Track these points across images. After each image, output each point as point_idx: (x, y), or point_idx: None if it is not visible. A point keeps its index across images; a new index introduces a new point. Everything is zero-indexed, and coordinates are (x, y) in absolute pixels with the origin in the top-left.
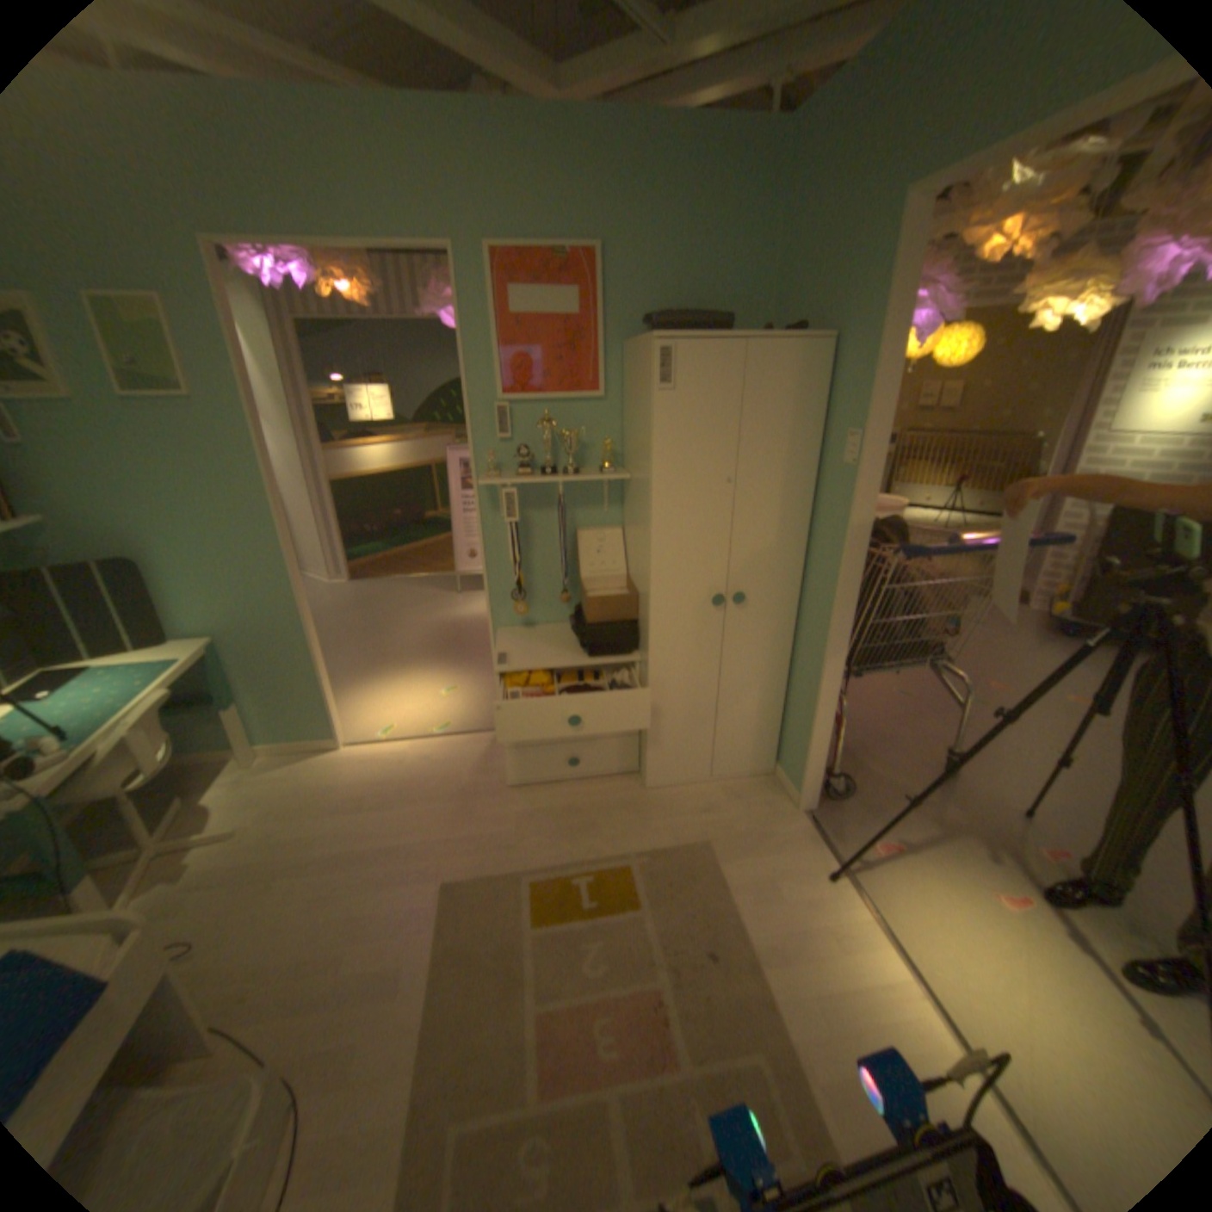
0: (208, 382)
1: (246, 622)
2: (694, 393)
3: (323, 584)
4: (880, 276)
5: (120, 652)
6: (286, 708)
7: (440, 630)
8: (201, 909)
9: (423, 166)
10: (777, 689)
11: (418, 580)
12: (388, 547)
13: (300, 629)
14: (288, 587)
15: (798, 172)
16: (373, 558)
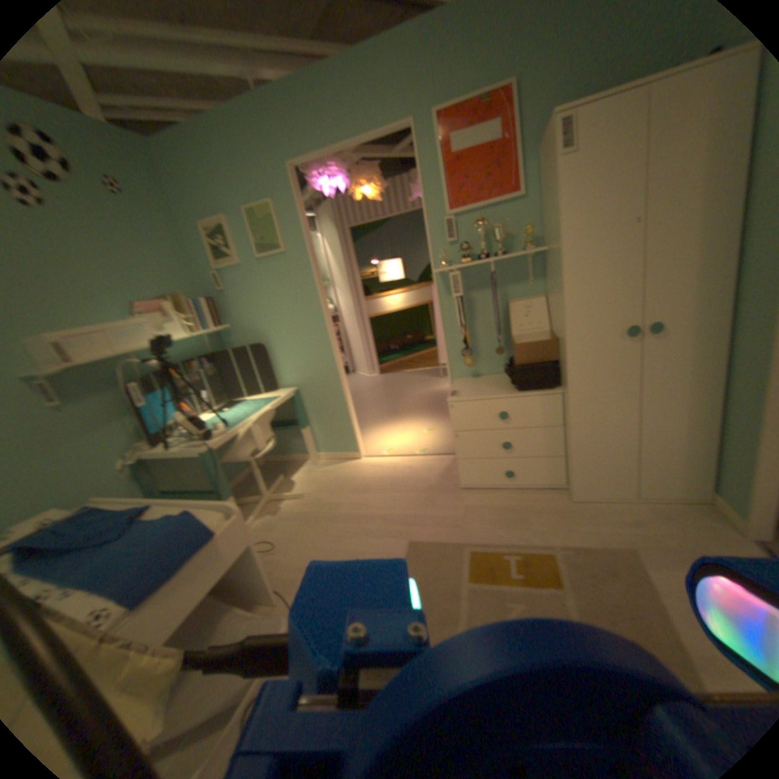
0: (293, 242)
1: (314, 378)
2: (596, 149)
3: (366, 377)
4: None
5: (260, 394)
6: (334, 431)
7: (427, 398)
8: (283, 530)
9: (394, 76)
10: (710, 418)
11: (418, 372)
12: (403, 356)
13: (339, 382)
14: (332, 356)
15: None
16: (394, 362)
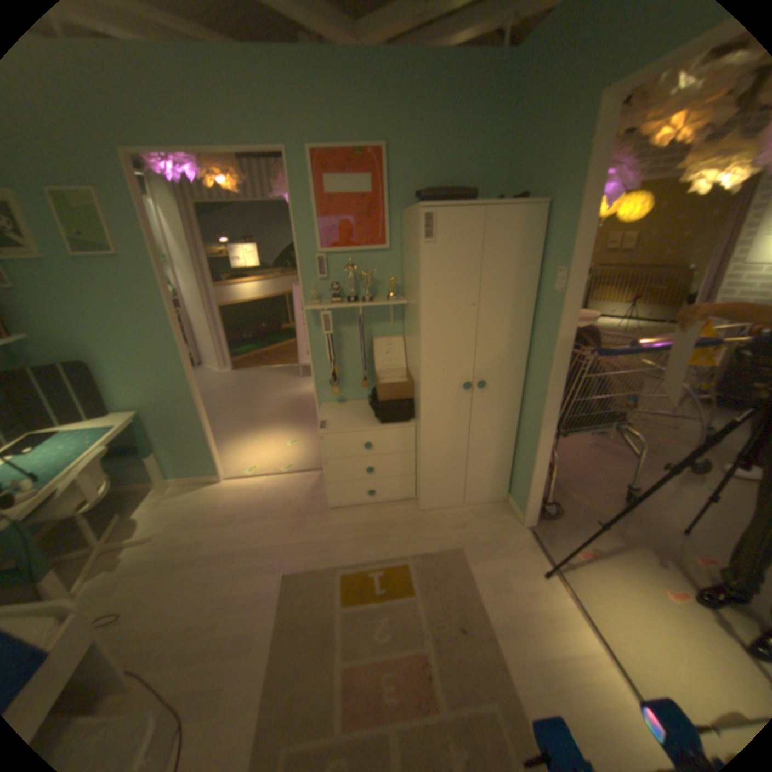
0: (129, 244)
1: (160, 400)
2: (450, 243)
3: (217, 371)
4: (582, 157)
5: (80, 420)
6: (187, 455)
7: (289, 402)
8: (129, 588)
9: (265, 94)
10: (509, 444)
11: (276, 369)
12: (258, 347)
13: (194, 404)
14: (185, 377)
15: (523, 87)
16: (249, 354)
